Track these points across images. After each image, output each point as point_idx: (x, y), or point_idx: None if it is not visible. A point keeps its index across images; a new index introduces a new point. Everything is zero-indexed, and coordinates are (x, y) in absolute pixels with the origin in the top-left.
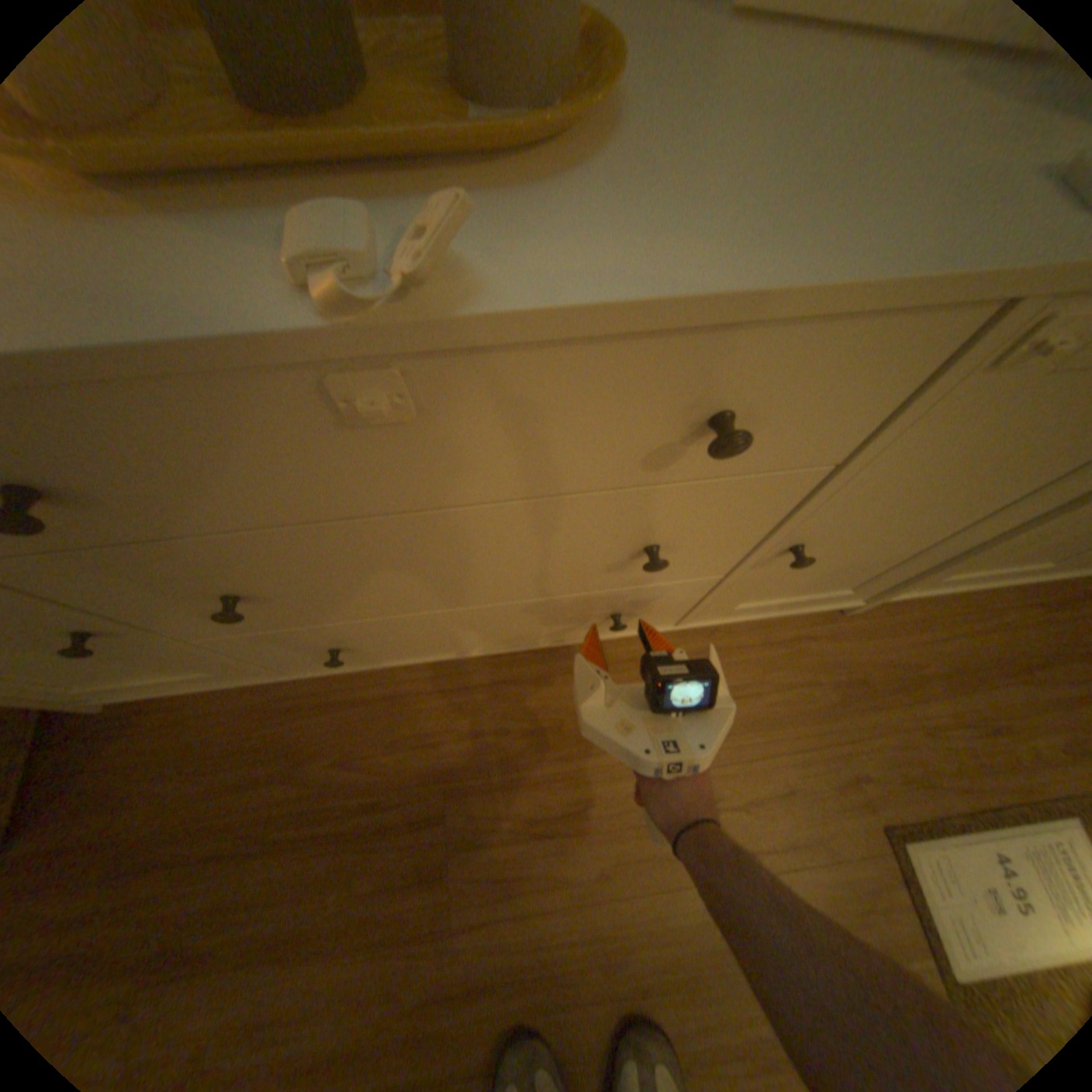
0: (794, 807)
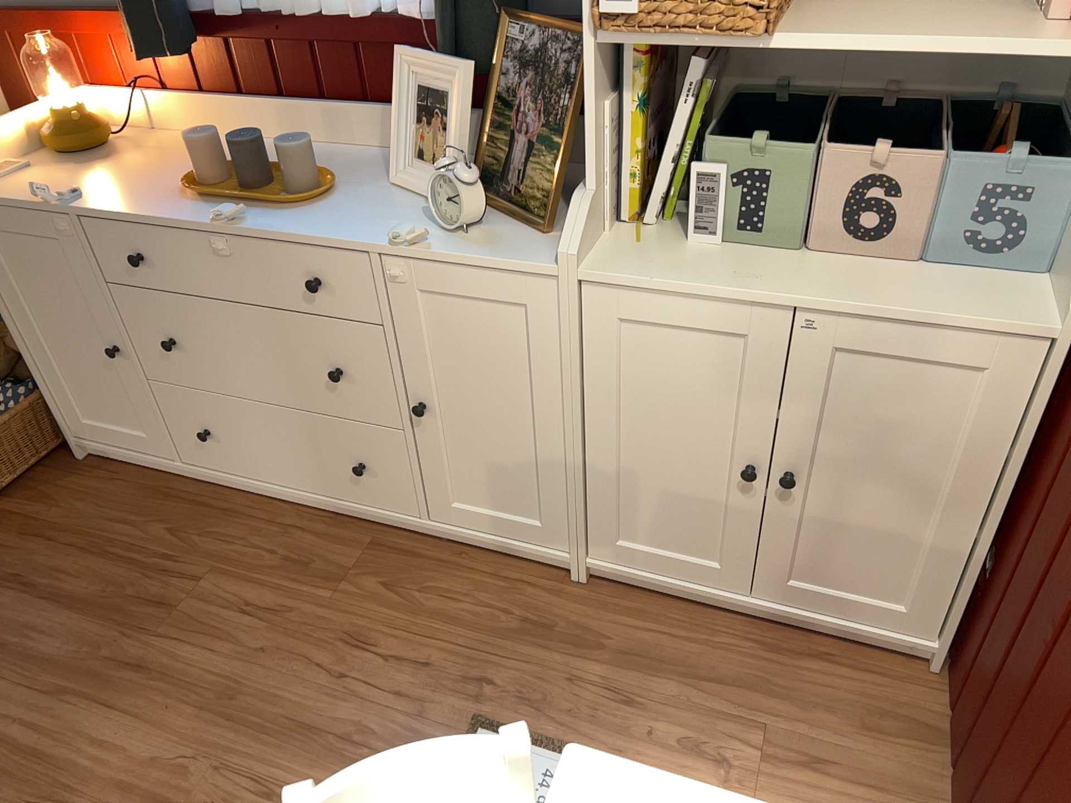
0: (424, 667)
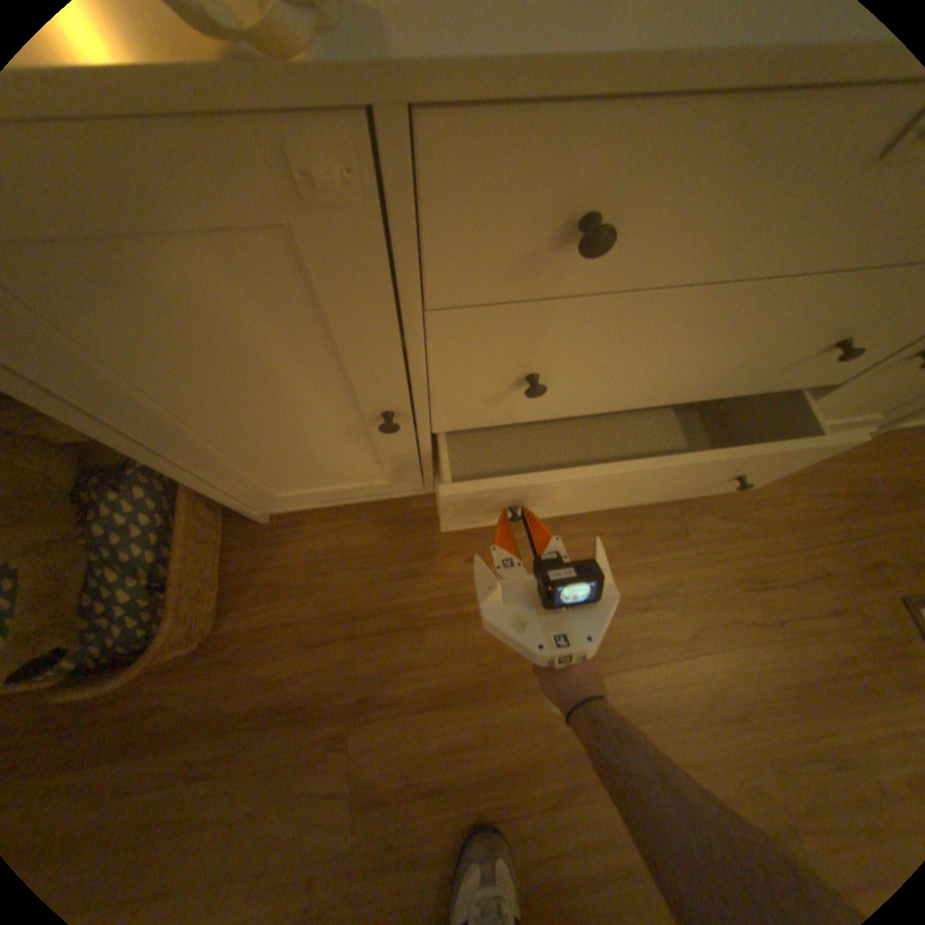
0: (831, 584)
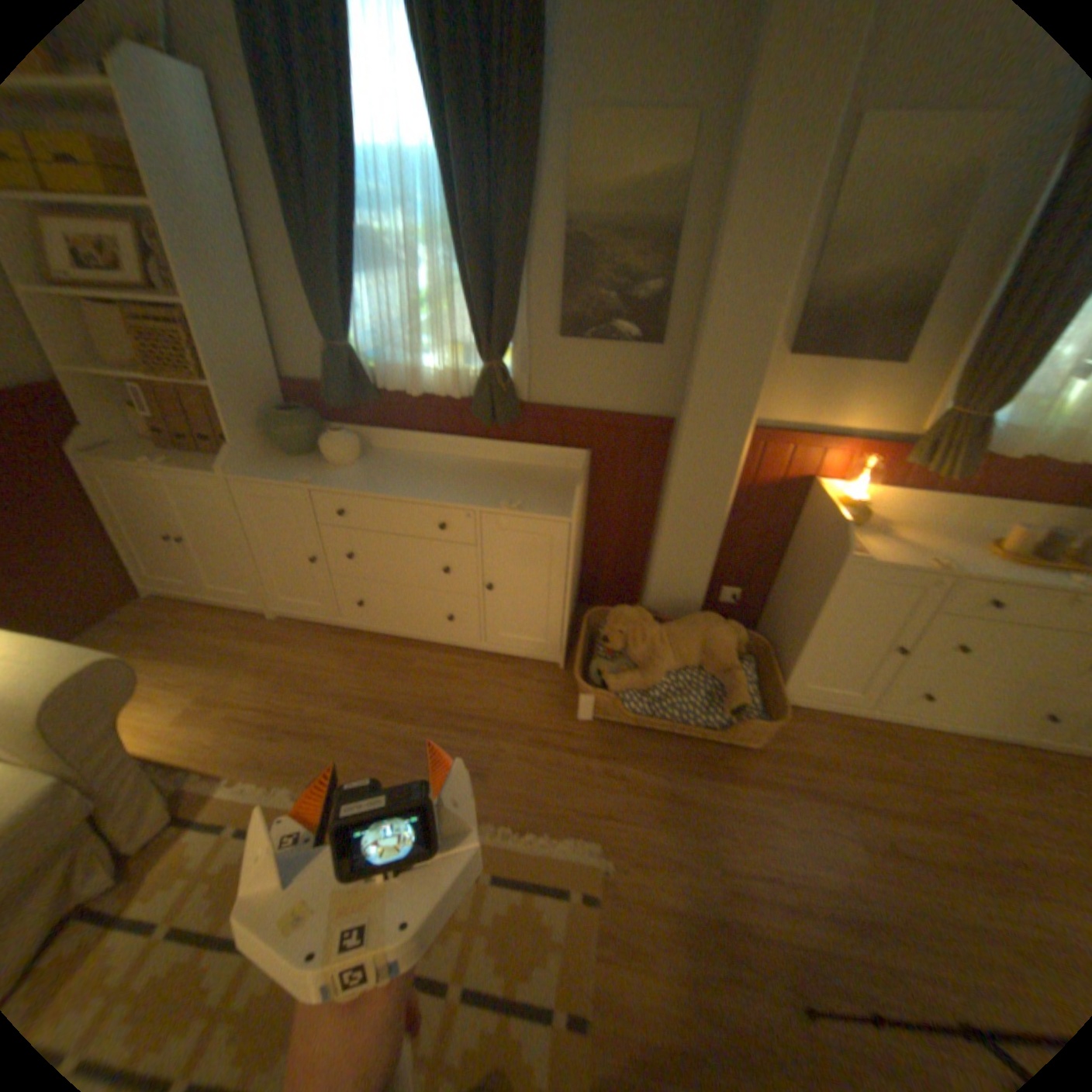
0: None
